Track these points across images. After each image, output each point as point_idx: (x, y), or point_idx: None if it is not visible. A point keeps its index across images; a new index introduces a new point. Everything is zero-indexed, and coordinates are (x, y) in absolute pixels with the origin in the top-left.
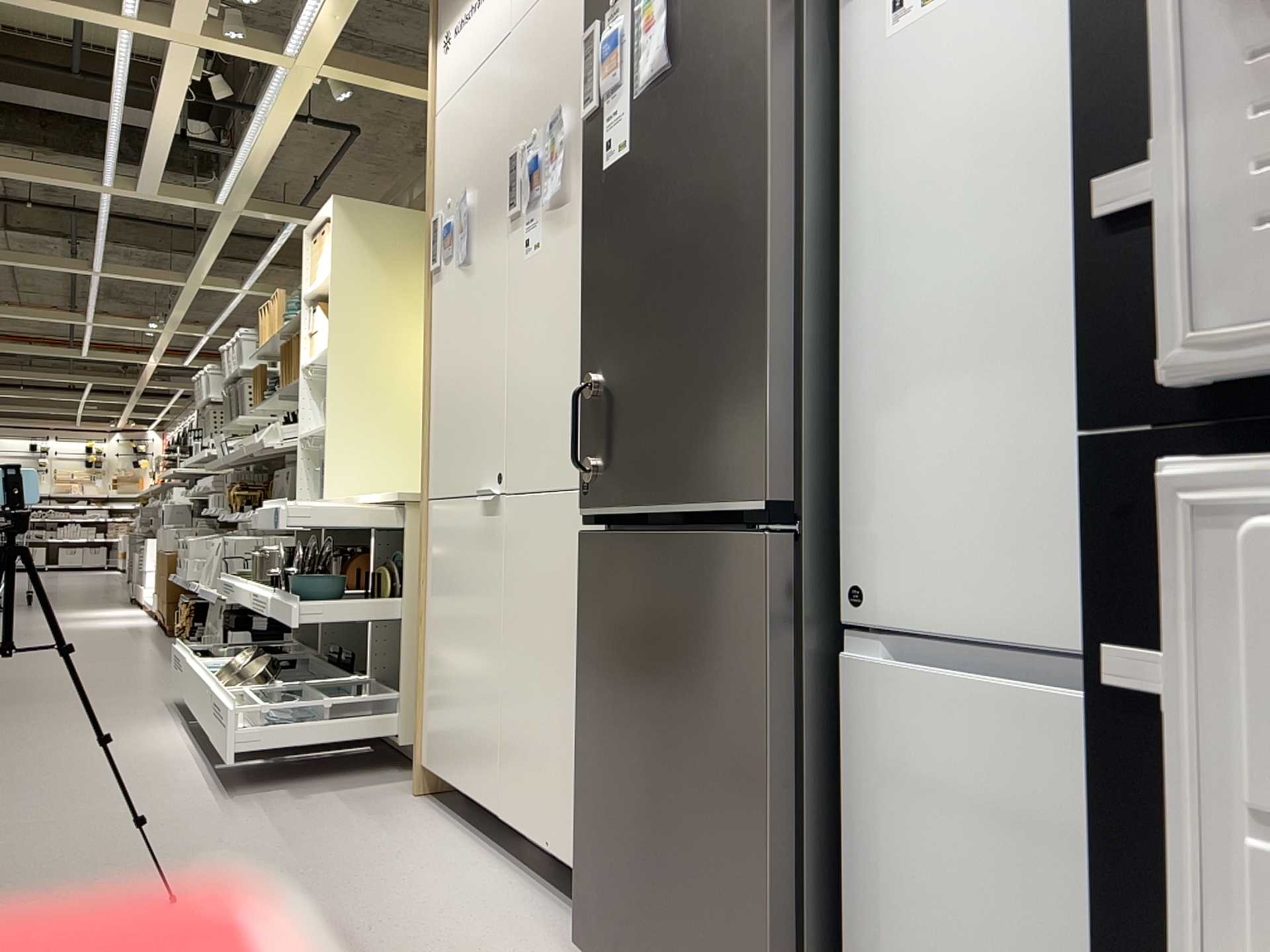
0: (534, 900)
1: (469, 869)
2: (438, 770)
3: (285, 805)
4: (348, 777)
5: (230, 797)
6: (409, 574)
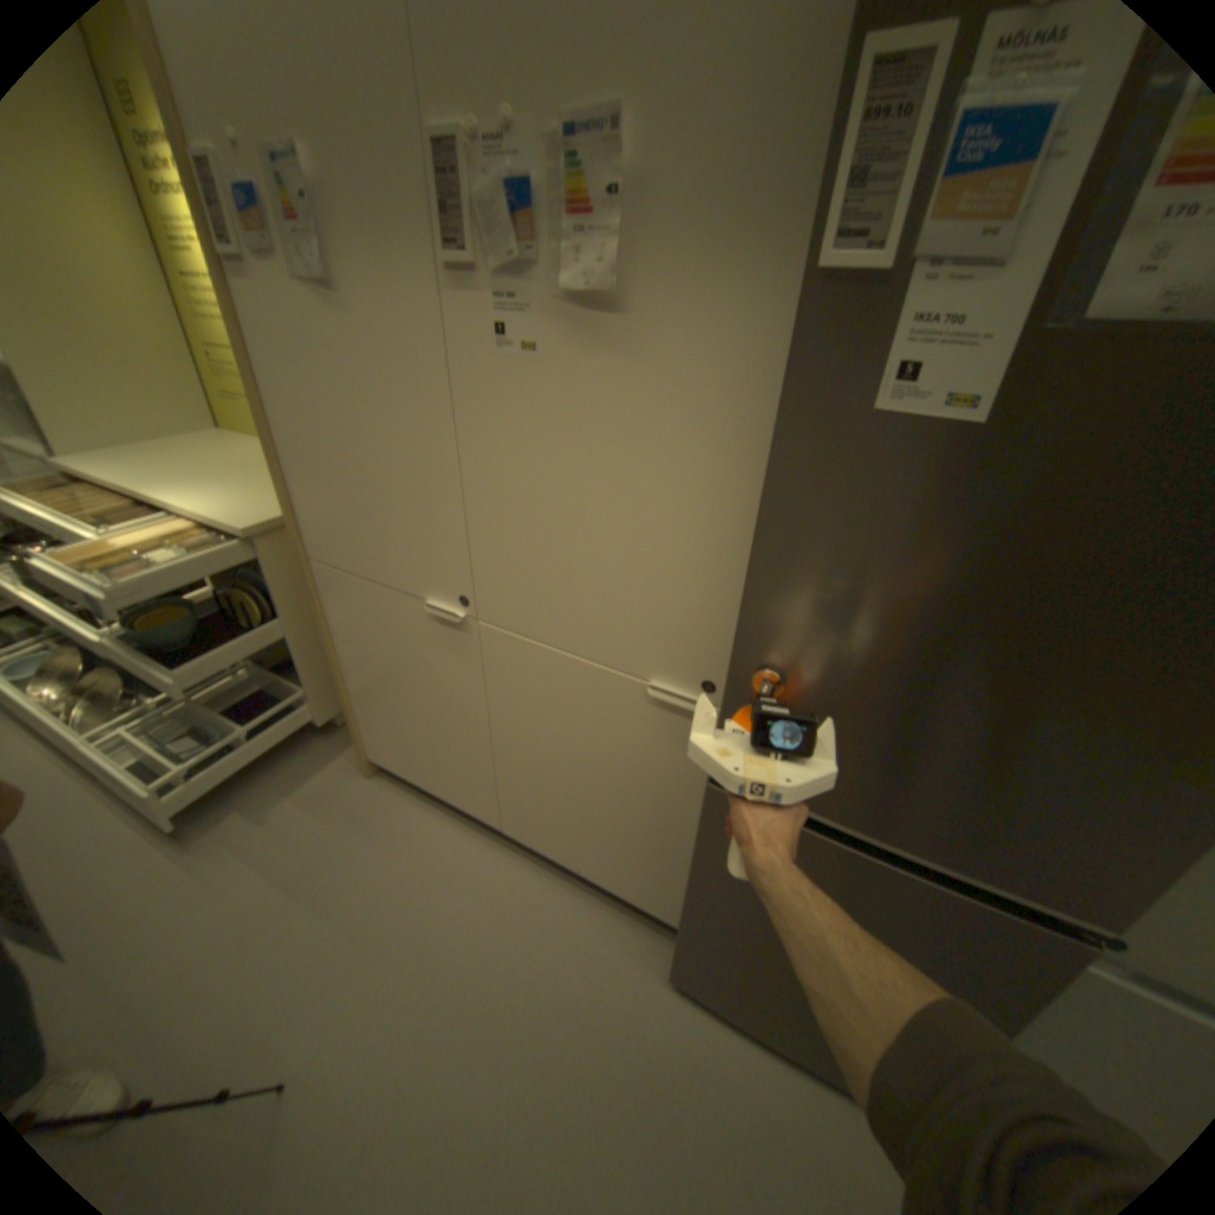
0: (574, 901)
1: (496, 877)
2: (396, 770)
3: (256, 840)
4: (281, 765)
5: (184, 849)
6: (281, 598)
